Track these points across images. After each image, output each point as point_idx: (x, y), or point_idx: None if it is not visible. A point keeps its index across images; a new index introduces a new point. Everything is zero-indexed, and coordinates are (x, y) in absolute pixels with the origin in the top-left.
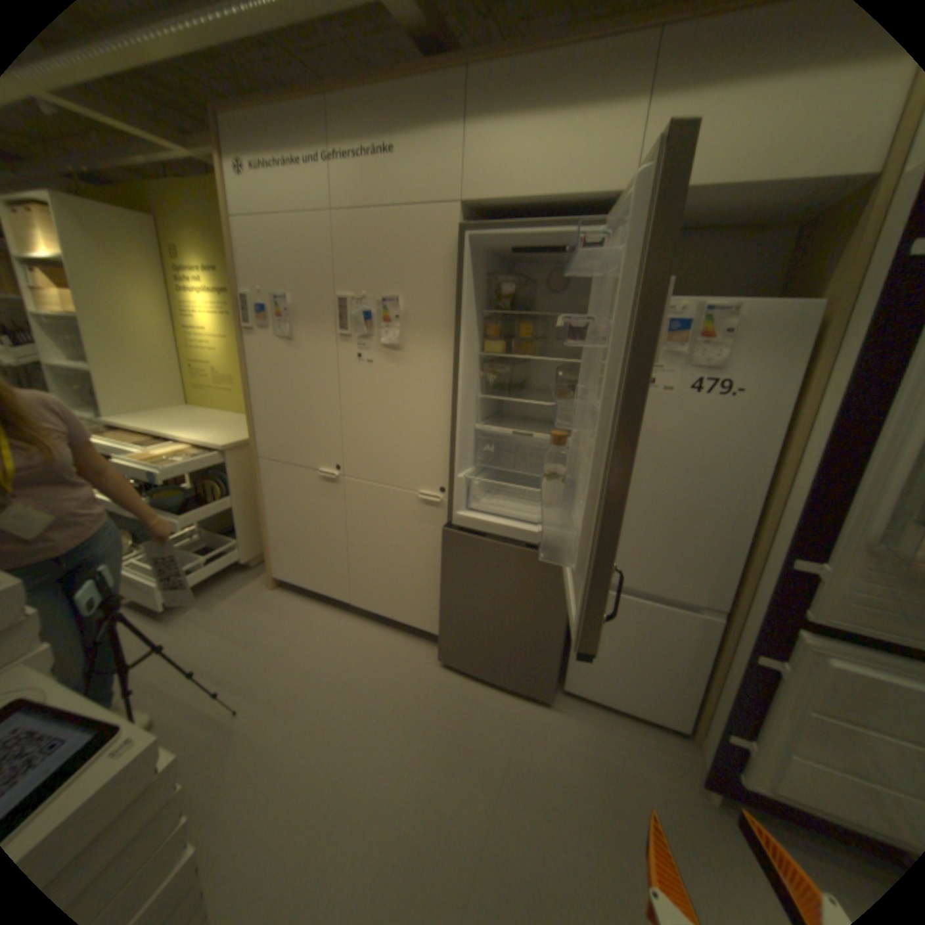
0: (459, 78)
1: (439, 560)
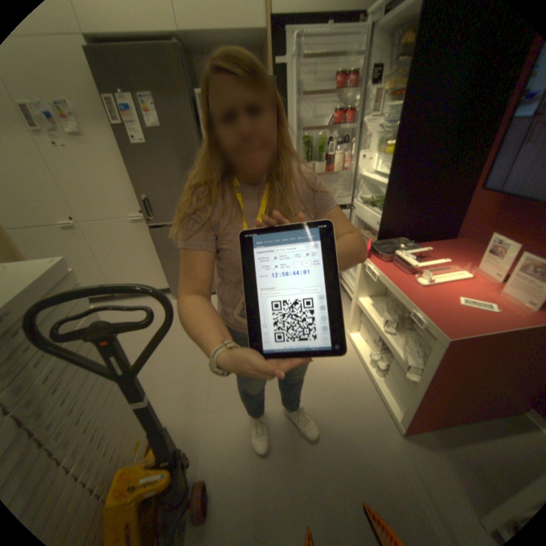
0: None
1: (154, 250)
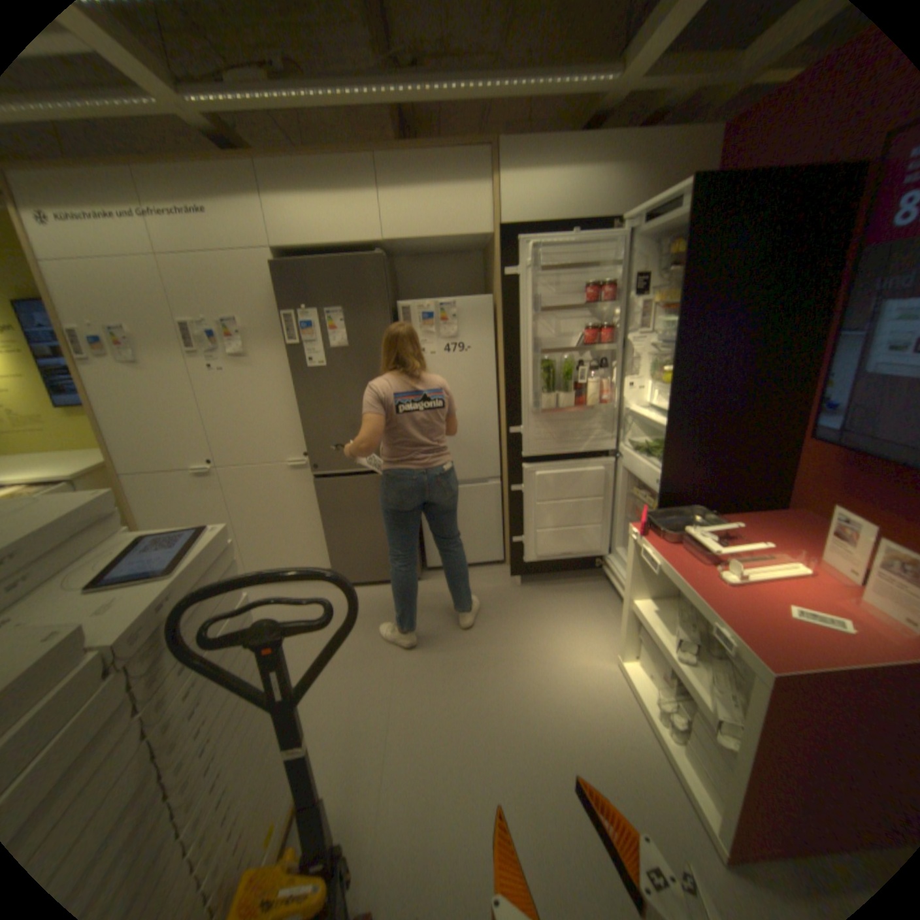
0: (249, 167)
1: (316, 509)
